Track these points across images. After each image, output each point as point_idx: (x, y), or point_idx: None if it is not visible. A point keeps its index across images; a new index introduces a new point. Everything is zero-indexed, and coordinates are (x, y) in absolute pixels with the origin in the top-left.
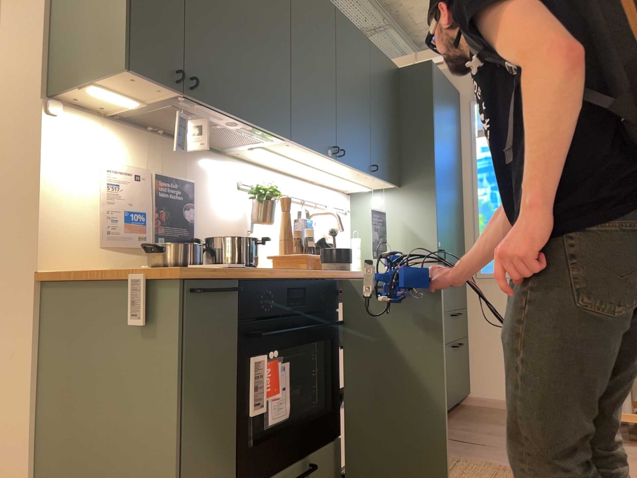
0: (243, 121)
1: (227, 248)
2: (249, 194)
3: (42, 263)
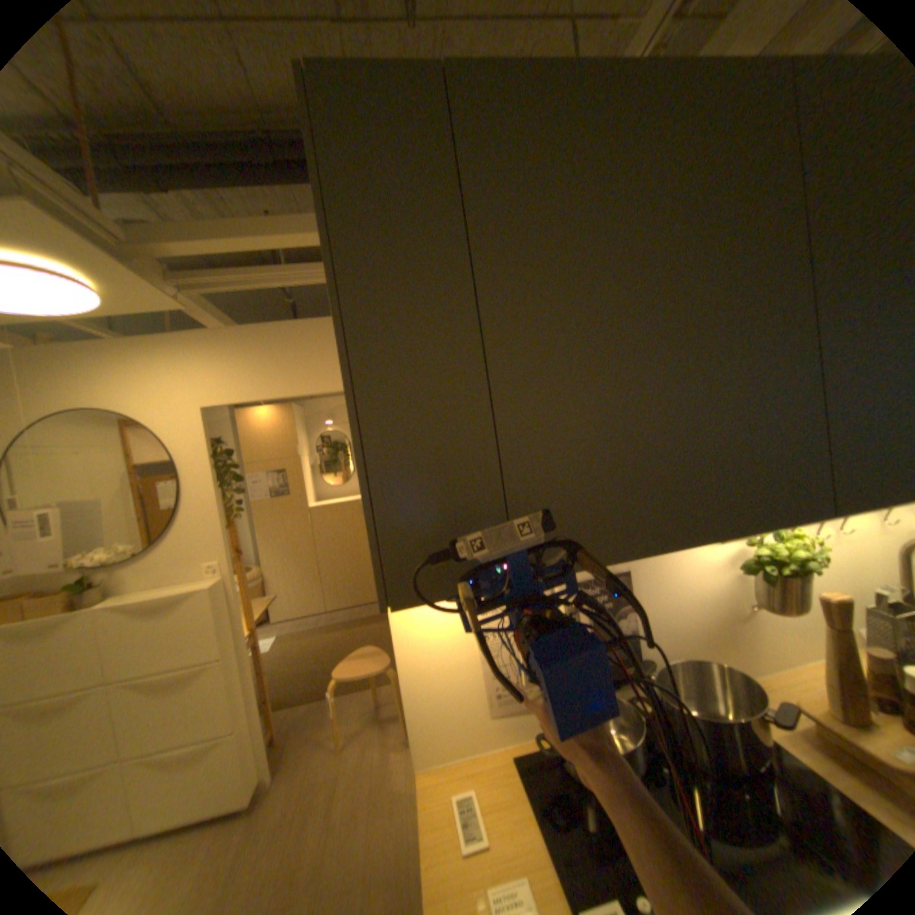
0: (684, 543)
1: (697, 729)
2: (745, 565)
3: (418, 762)
